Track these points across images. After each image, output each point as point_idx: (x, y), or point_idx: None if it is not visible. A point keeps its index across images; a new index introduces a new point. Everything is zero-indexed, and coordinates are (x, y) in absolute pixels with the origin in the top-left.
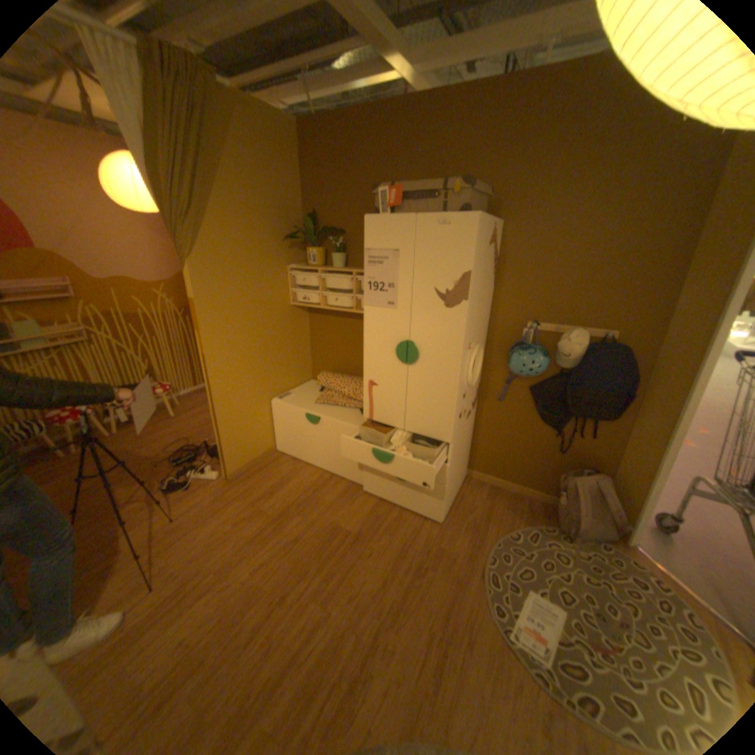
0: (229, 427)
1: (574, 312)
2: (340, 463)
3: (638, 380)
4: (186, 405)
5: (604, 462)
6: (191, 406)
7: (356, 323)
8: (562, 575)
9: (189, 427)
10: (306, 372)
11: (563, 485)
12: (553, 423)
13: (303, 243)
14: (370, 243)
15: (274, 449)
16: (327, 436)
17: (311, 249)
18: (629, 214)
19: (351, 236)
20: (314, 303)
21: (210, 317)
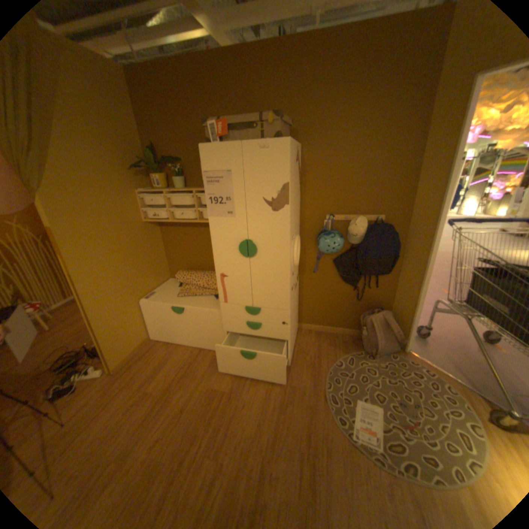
0: (105, 331)
1: (355, 205)
2: (205, 340)
3: (399, 245)
4: (59, 317)
5: (384, 301)
6: (63, 317)
7: (200, 230)
8: (373, 383)
9: (65, 336)
10: (165, 273)
11: (361, 321)
12: (351, 282)
13: (146, 170)
14: (206, 166)
15: (147, 339)
16: (191, 321)
17: (154, 175)
18: (382, 136)
19: (186, 162)
20: (163, 218)
21: (70, 241)
